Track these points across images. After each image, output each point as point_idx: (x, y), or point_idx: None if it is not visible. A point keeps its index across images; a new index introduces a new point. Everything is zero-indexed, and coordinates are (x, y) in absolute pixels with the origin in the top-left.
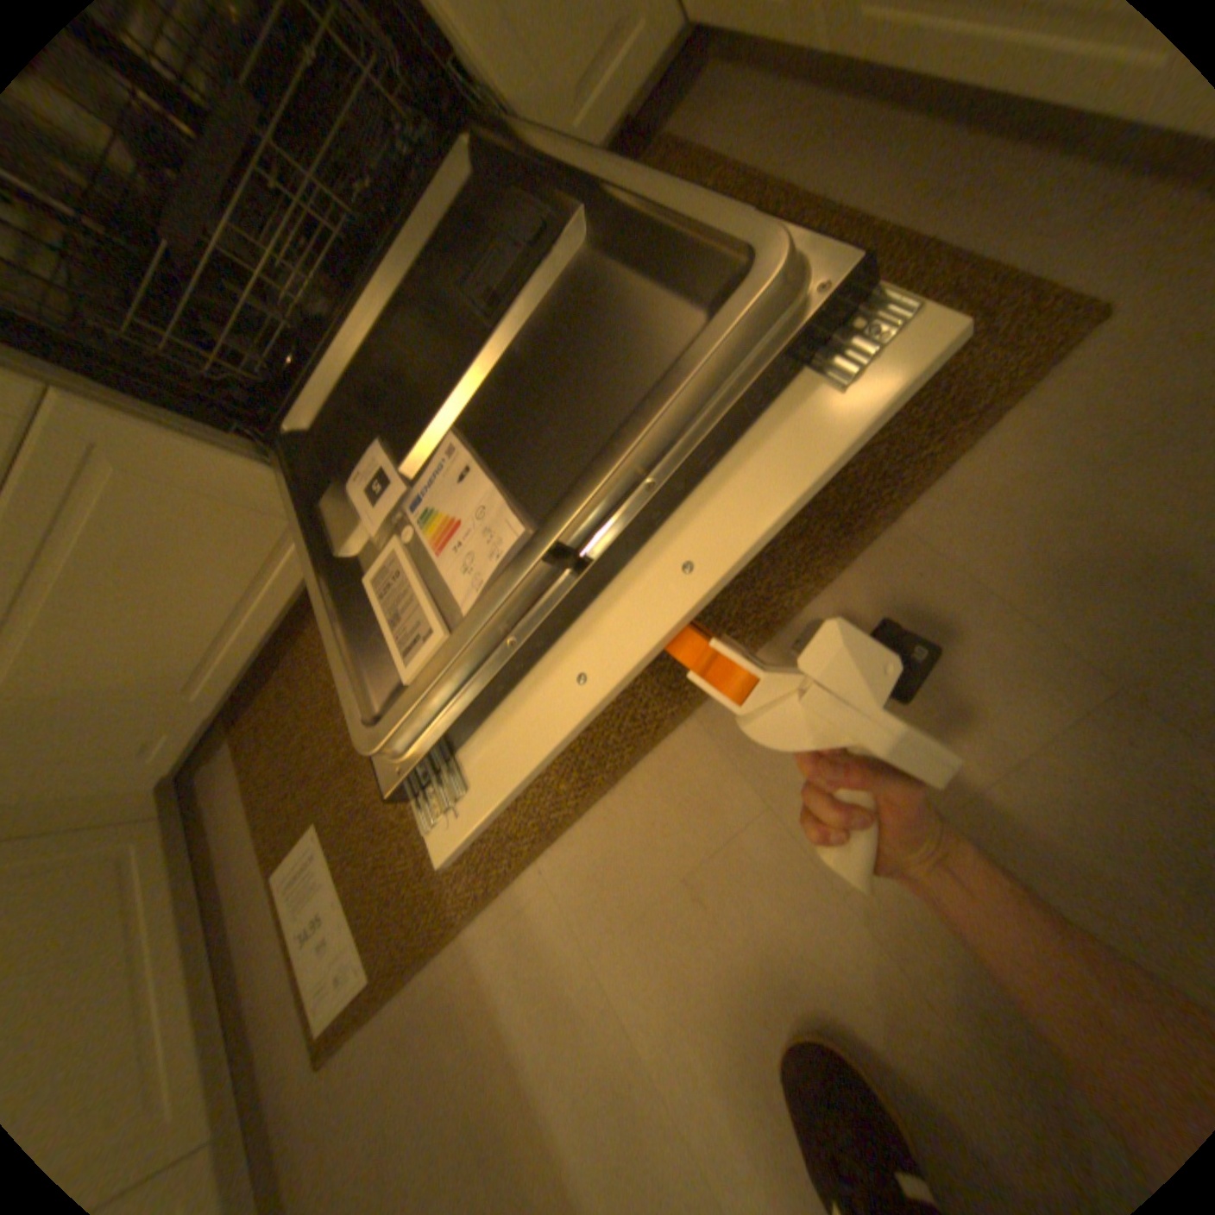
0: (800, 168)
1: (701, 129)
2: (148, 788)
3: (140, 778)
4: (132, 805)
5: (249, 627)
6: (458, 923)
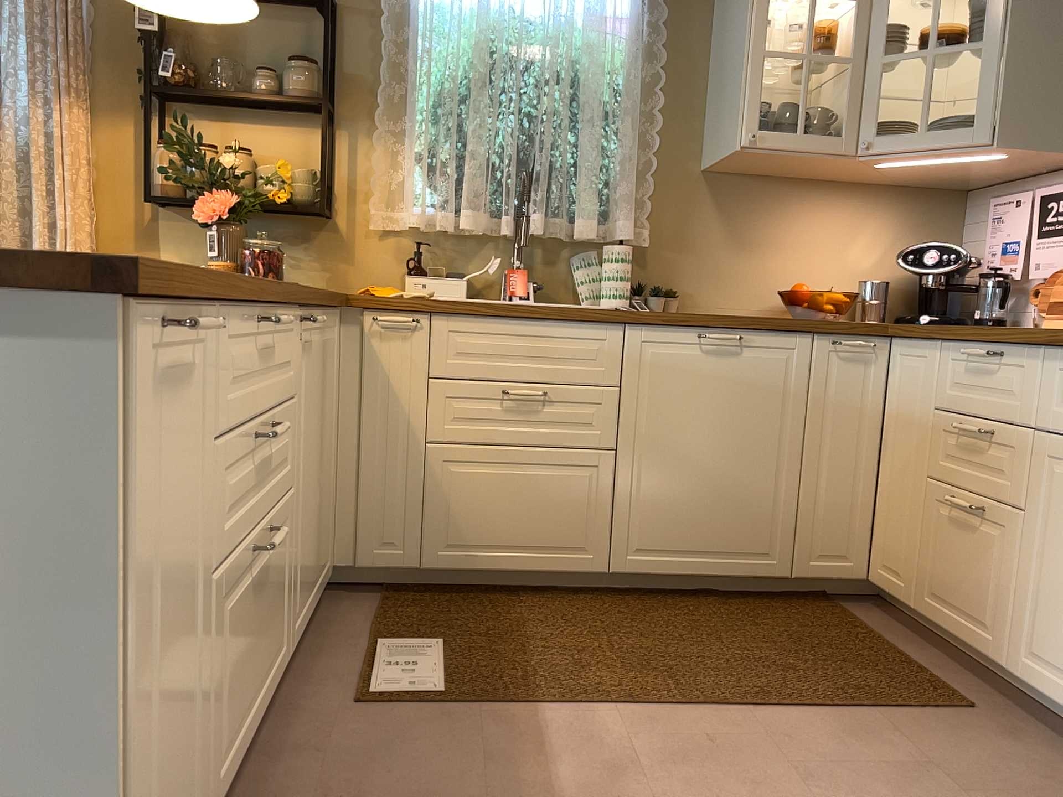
0: (891, 639)
1: (857, 612)
2: (337, 565)
3: (350, 557)
4: (331, 560)
5: (506, 563)
6: (542, 704)
